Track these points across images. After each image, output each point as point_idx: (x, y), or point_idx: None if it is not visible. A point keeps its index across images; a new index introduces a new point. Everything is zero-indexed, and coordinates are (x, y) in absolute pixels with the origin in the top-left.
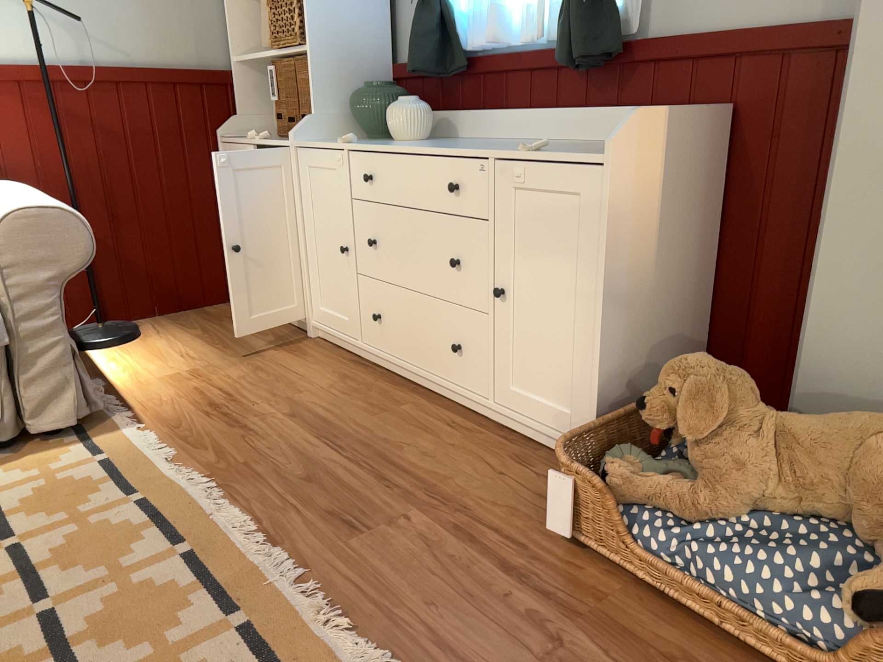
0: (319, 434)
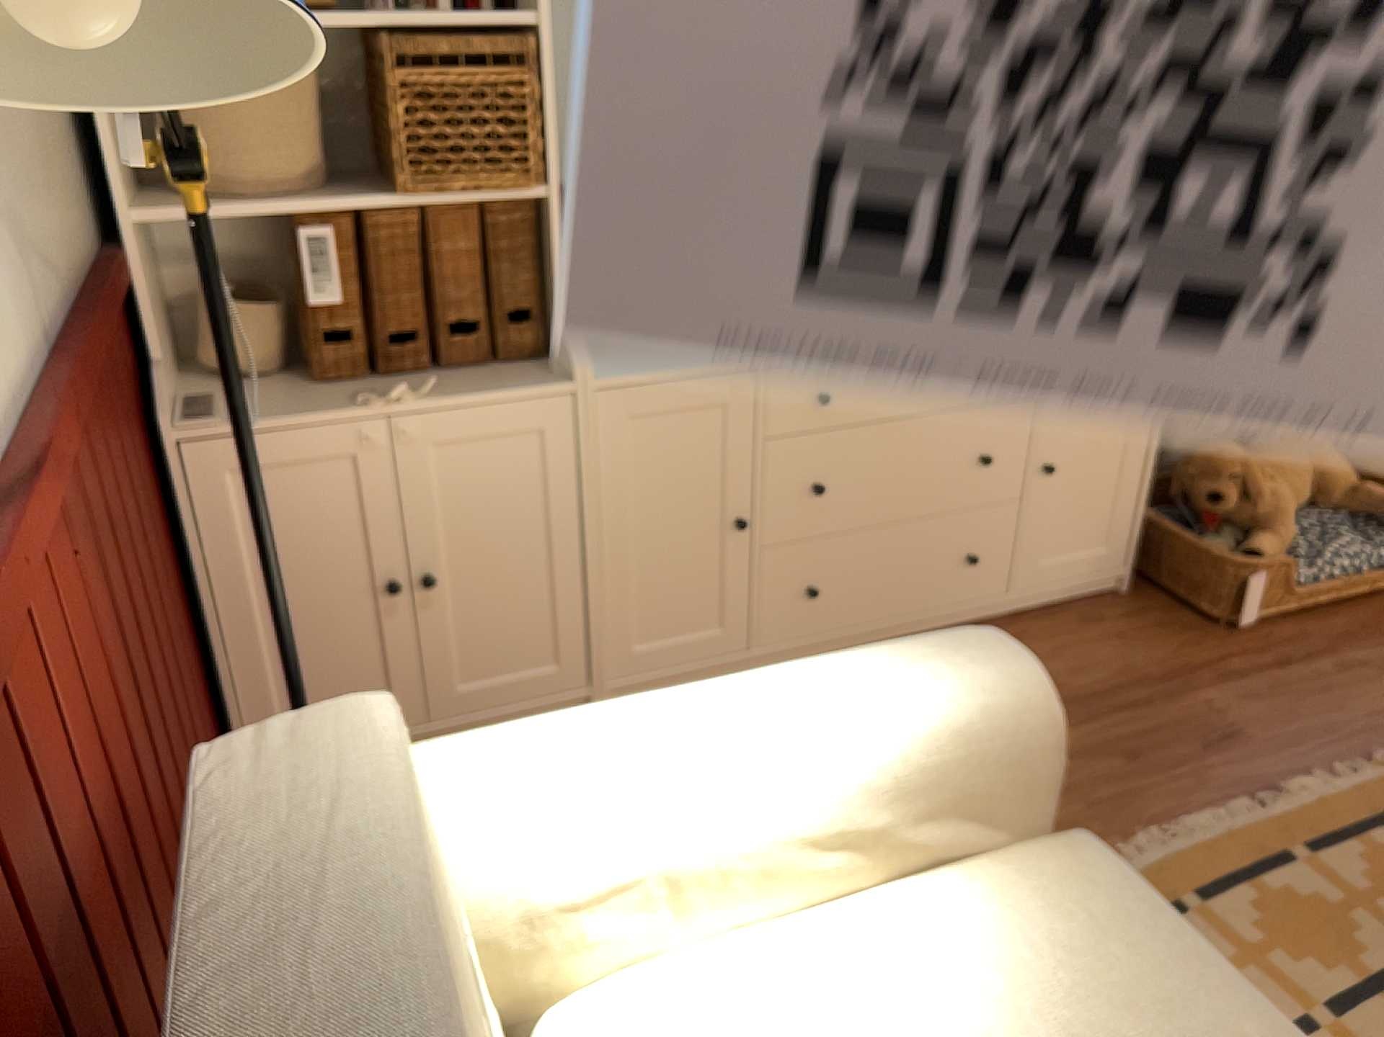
0: None
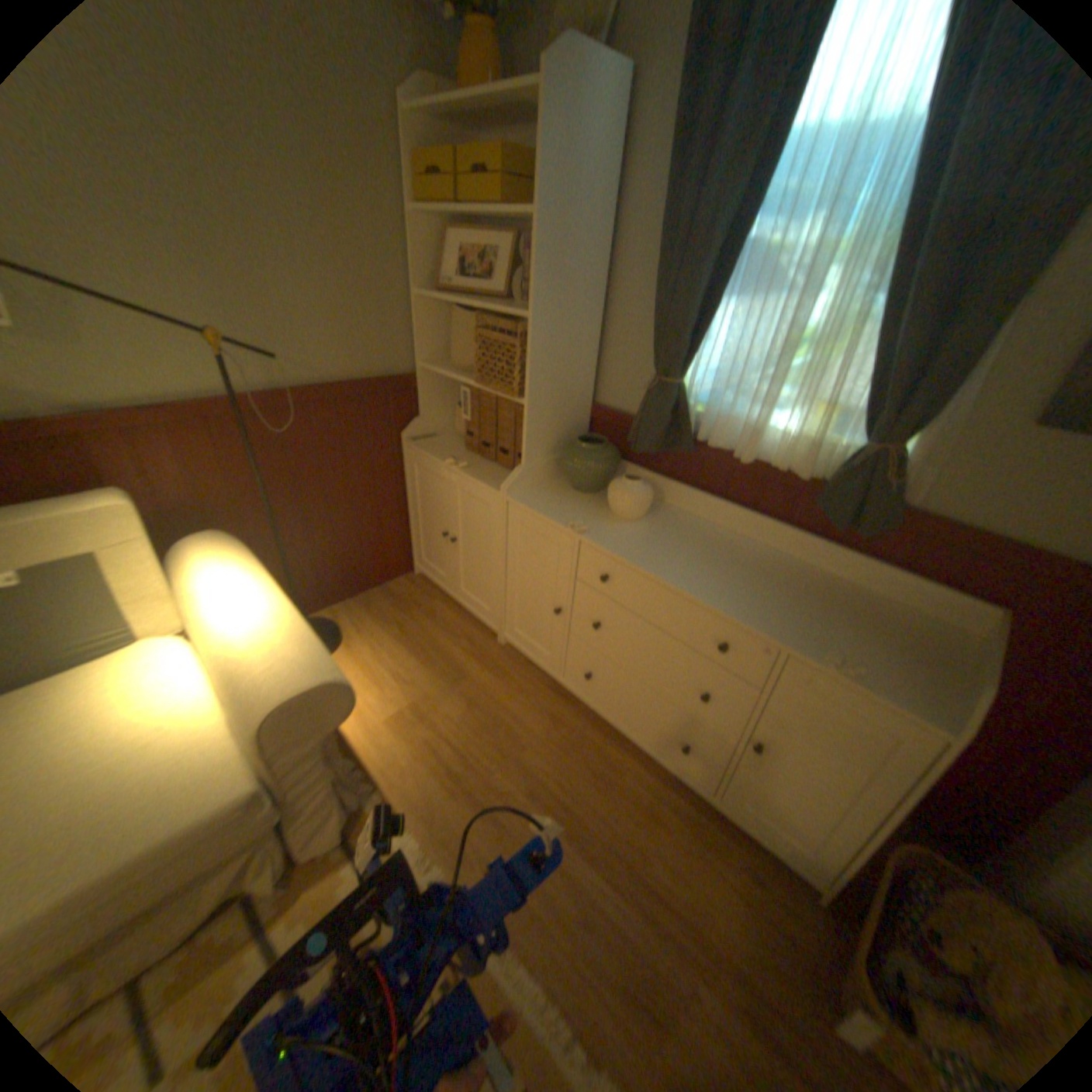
0: (569, 833)
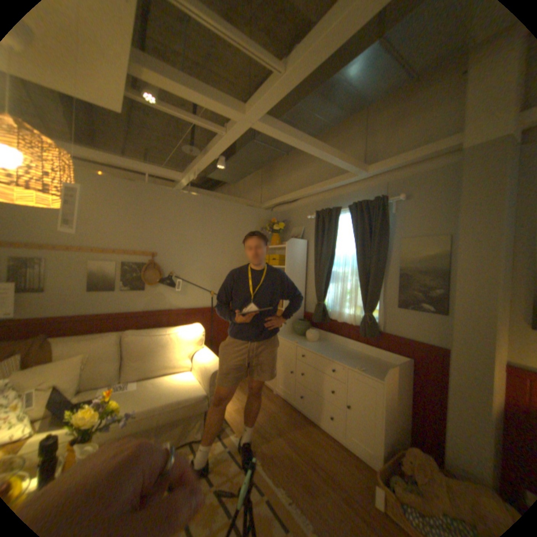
0: (290, 447)
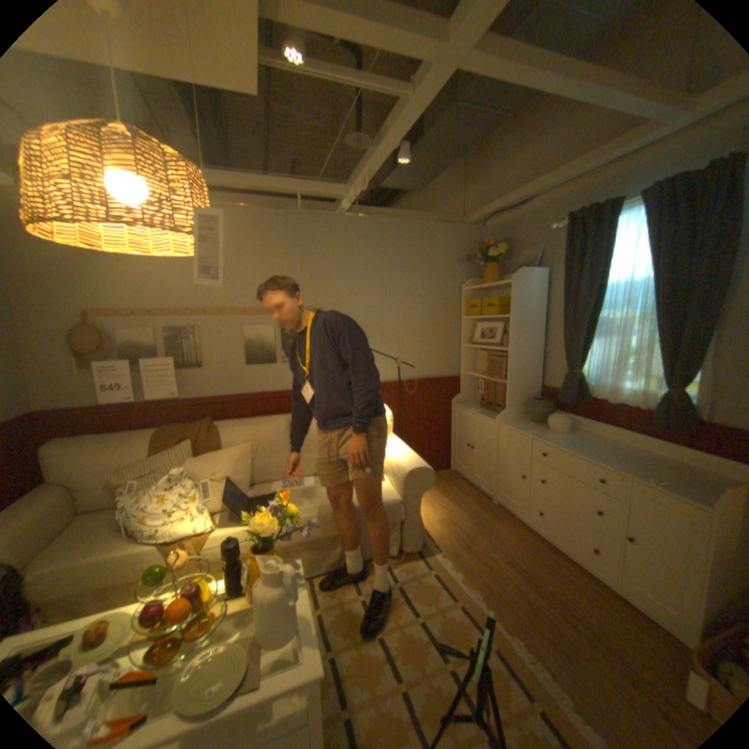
0: (527, 582)
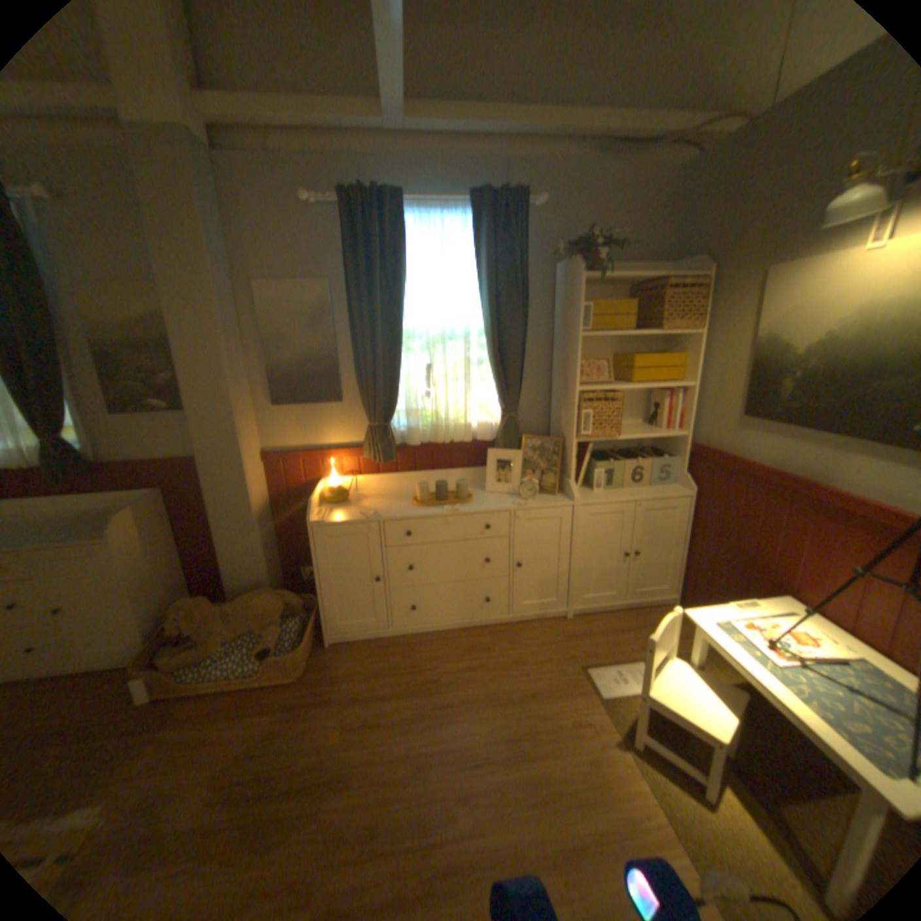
0: None
